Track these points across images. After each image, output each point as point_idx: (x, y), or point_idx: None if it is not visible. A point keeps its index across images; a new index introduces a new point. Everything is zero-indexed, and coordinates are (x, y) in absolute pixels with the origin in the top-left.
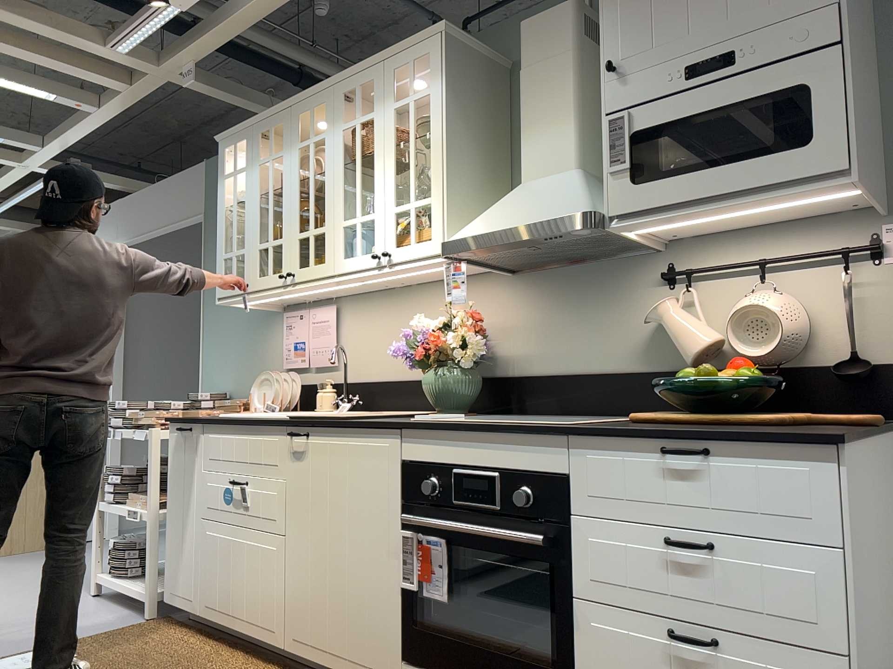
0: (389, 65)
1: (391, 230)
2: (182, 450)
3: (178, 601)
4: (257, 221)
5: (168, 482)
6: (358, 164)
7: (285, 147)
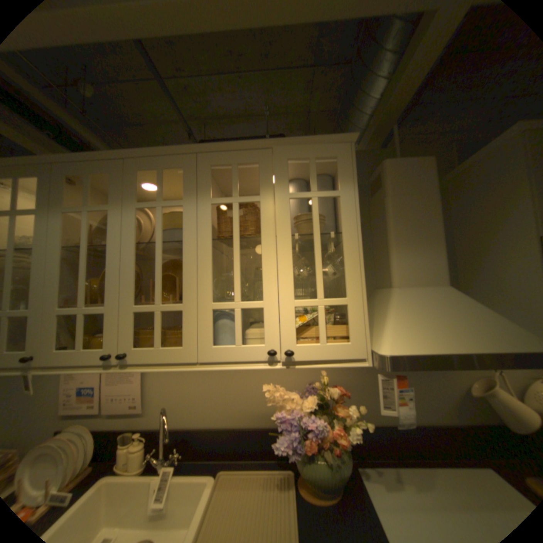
0: (281, 152)
1: (290, 324)
2: None
3: None
4: (55, 278)
5: None
6: (237, 244)
7: (112, 200)
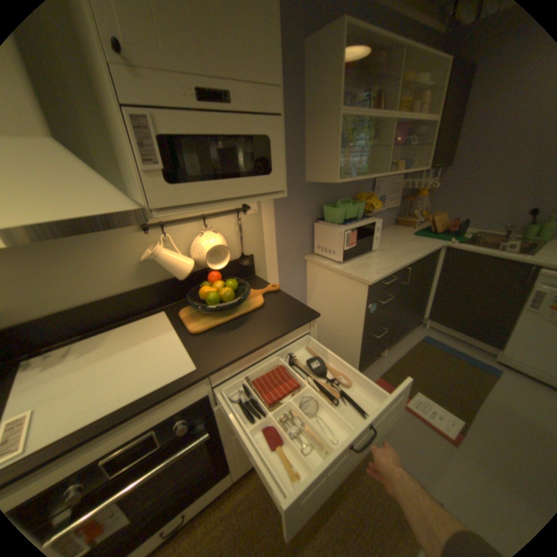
0: None
1: None
2: None
3: None
4: None
5: None
6: None
7: None
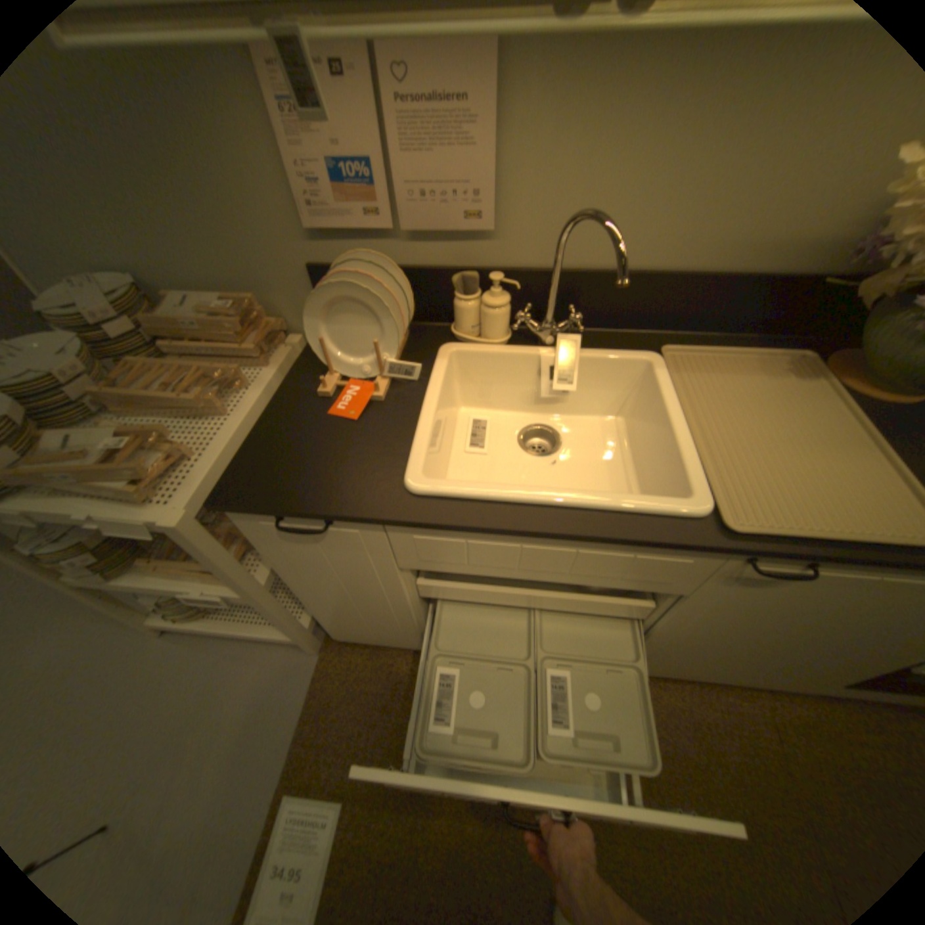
0: None
1: None
2: (308, 545)
3: (372, 643)
4: None
5: (279, 570)
6: None
7: None
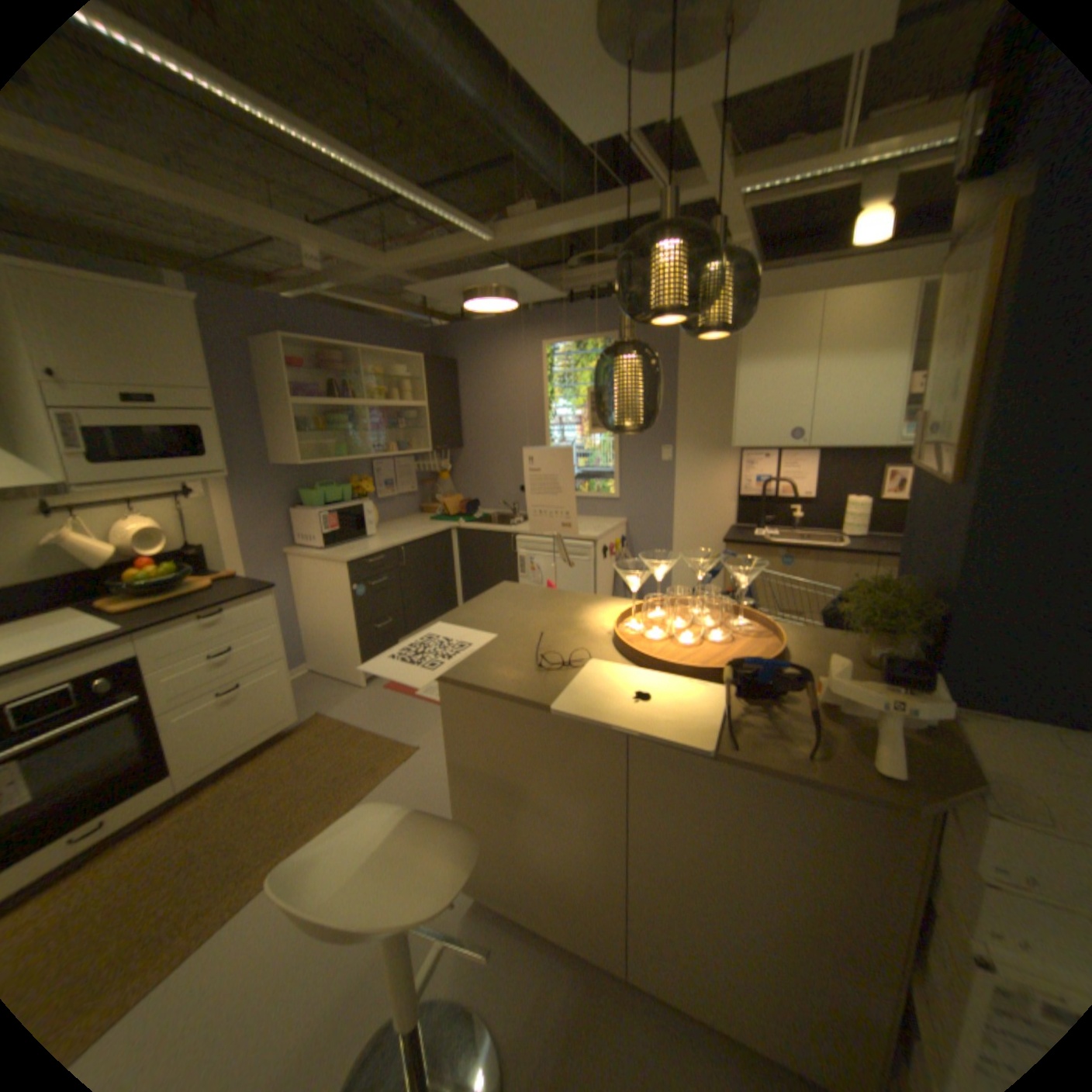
0: None
1: None
2: None
3: None
4: None
5: None
6: None
7: None
